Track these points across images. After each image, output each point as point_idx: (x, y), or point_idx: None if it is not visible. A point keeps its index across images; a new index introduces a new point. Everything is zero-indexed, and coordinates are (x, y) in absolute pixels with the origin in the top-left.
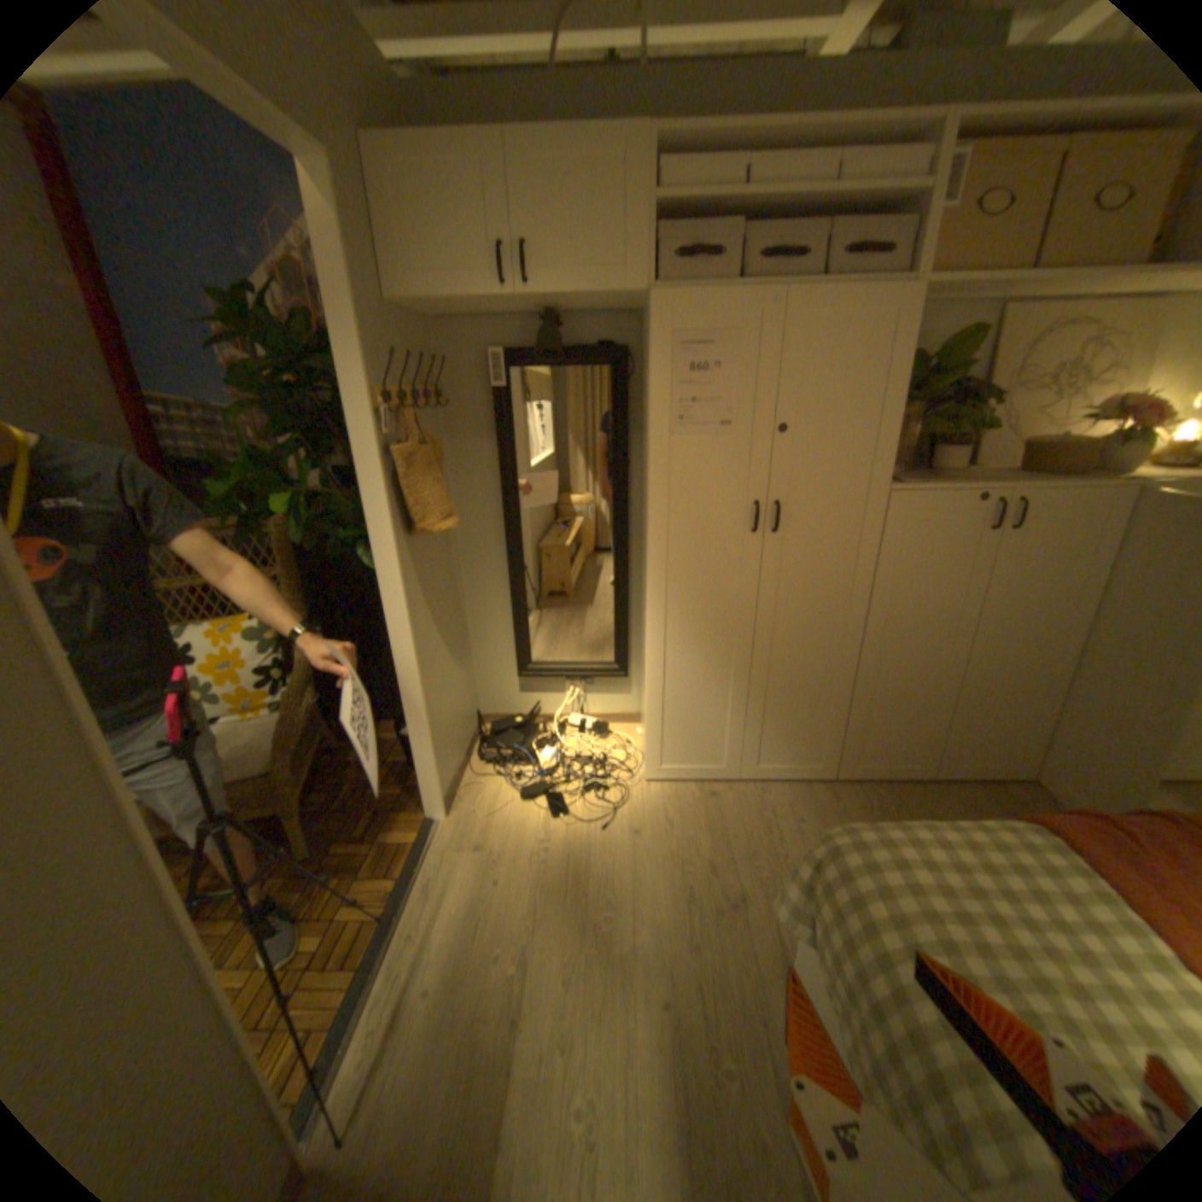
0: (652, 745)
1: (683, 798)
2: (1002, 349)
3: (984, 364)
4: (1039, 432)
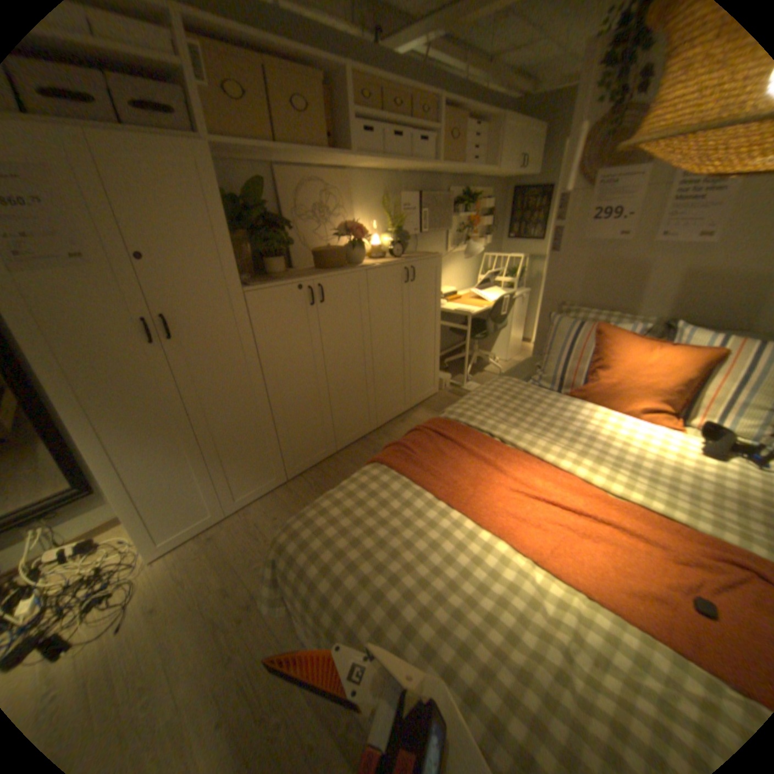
0: (138, 535)
1: (185, 556)
2: (281, 193)
3: (275, 203)
4: (317, 244)
